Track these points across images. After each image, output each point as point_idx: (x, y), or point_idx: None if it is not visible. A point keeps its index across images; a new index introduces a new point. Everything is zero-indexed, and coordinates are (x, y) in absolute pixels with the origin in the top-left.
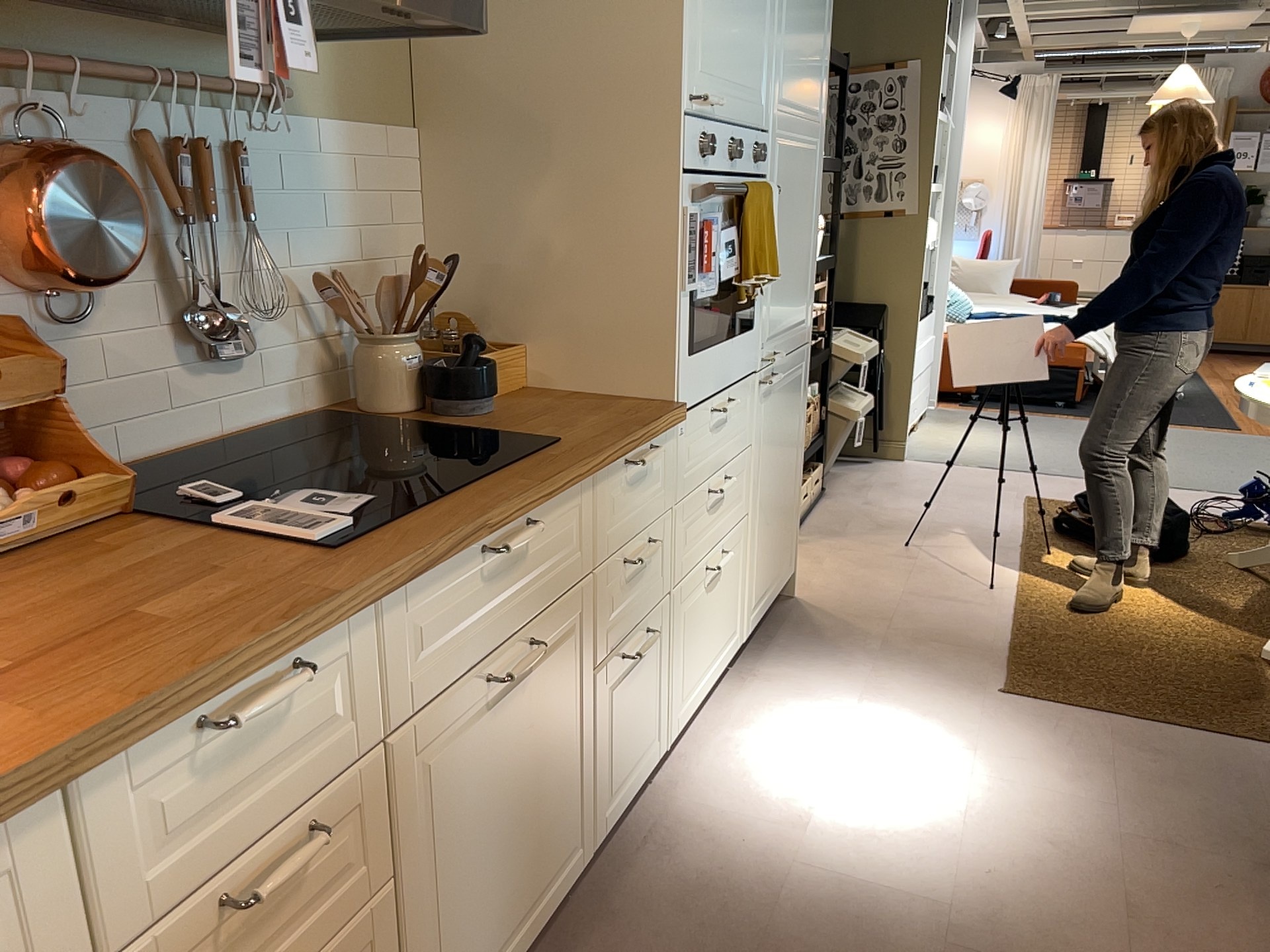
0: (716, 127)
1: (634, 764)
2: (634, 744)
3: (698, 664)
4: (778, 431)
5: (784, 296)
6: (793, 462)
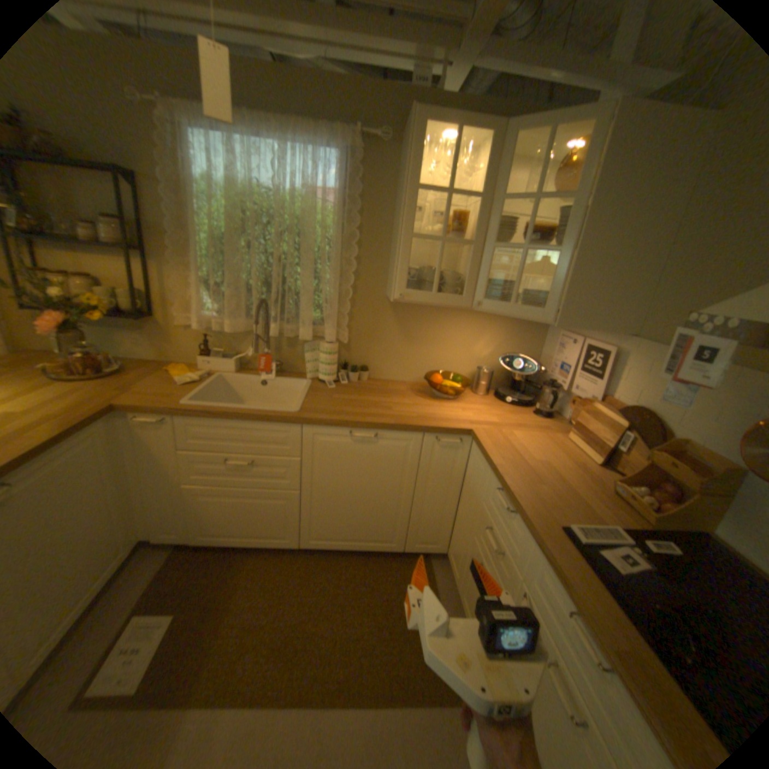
0: None
1: None
2: None
3: None
4: None
5: None
6: None
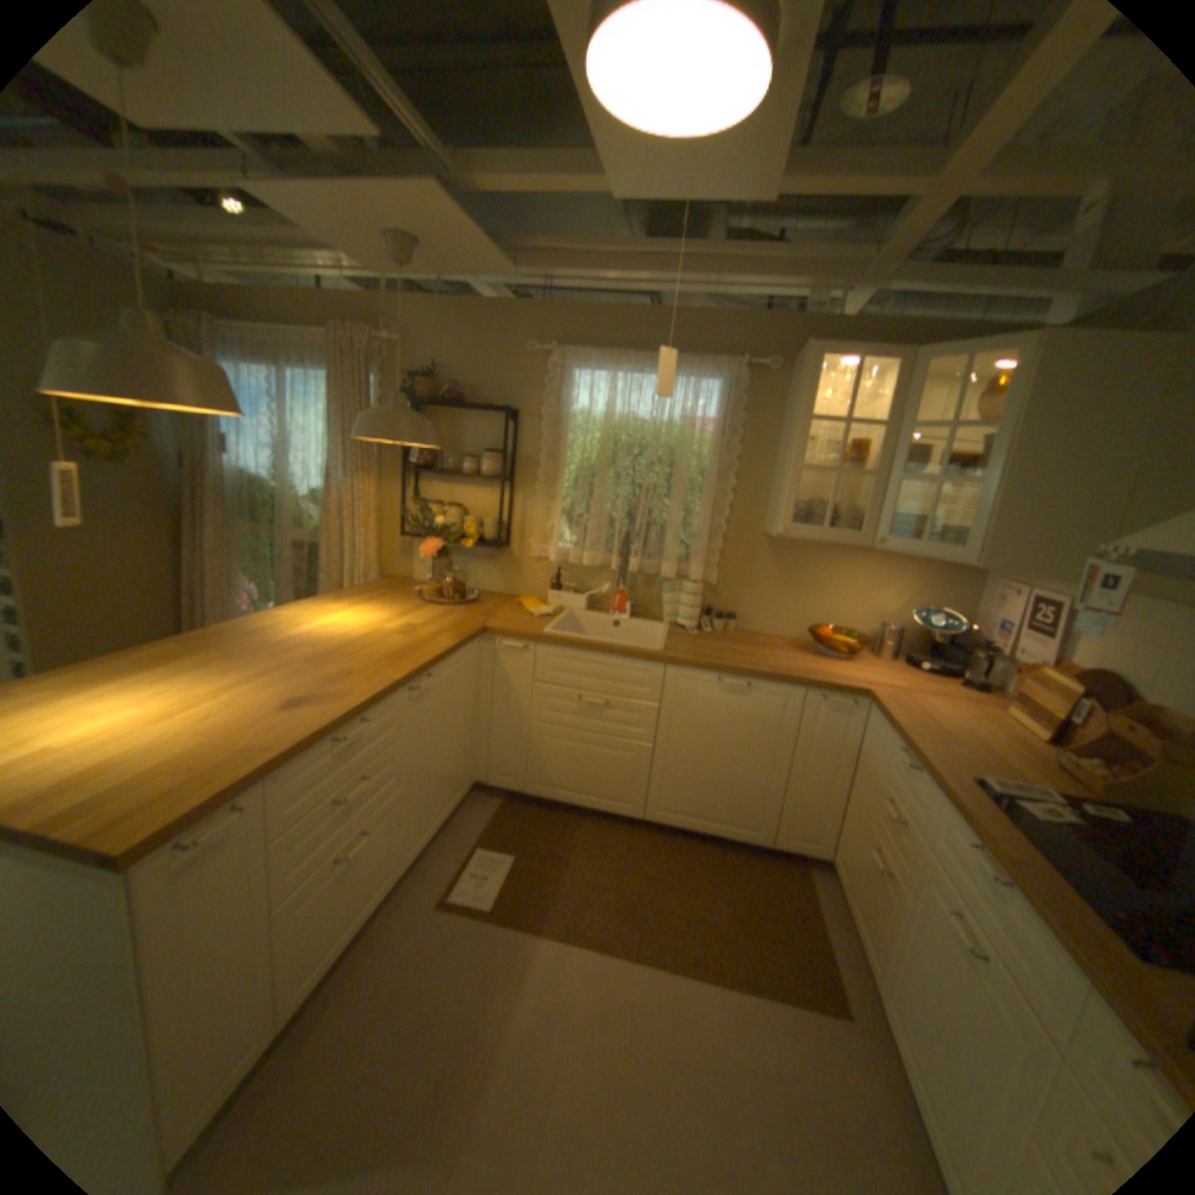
0: None
1: None
2: None
3: None
4: None
5: None
6: None
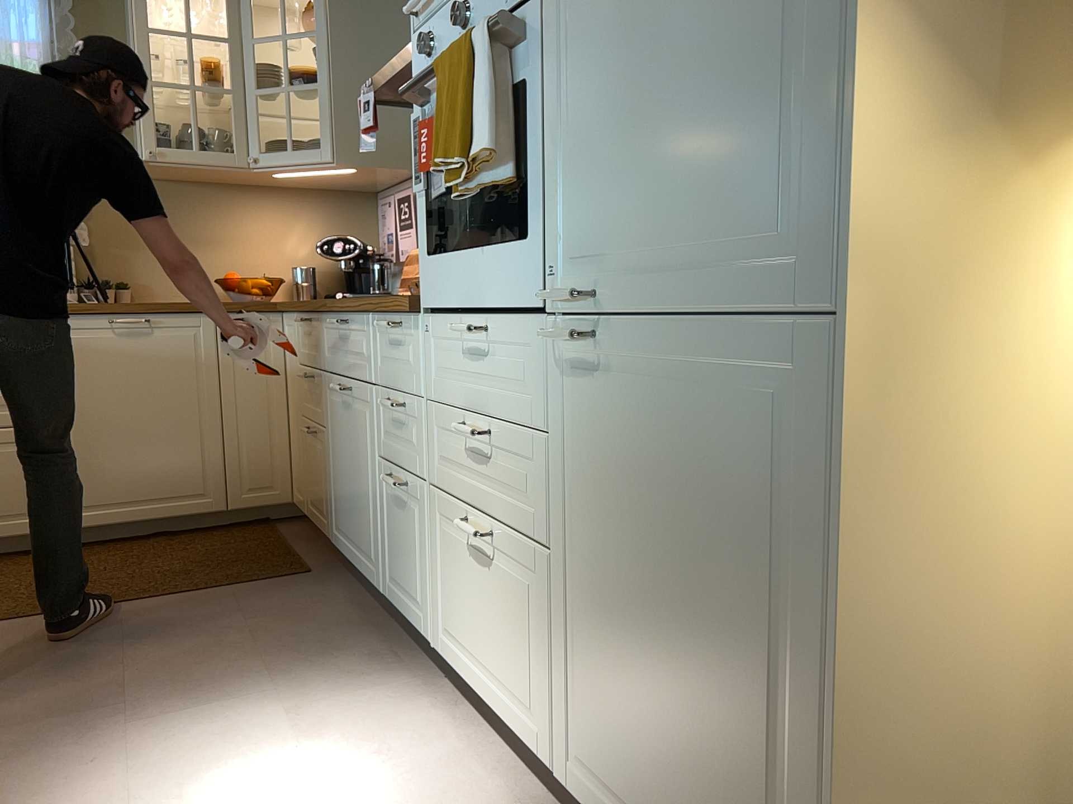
0: (450, 8)
1: (406, 593)
2: (405, 575)
3: (465, 629)
4: (642, 480)
5: (629, 179)
6: (750, 644)
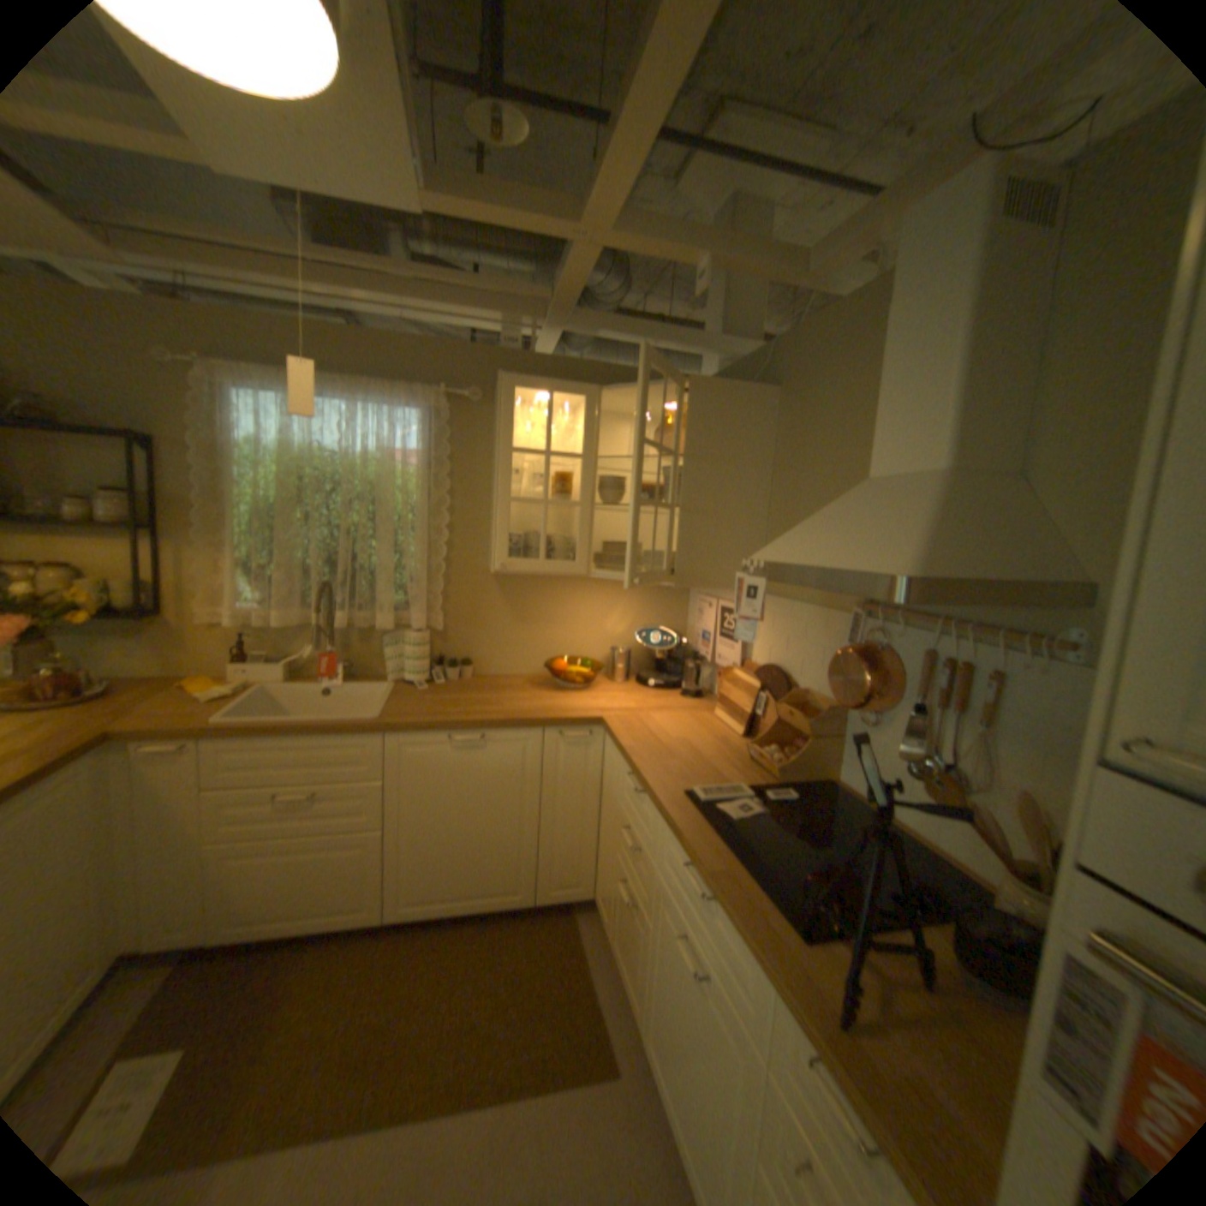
0: None
1: None
2: None
3: None
4: None
5: None
6: None
